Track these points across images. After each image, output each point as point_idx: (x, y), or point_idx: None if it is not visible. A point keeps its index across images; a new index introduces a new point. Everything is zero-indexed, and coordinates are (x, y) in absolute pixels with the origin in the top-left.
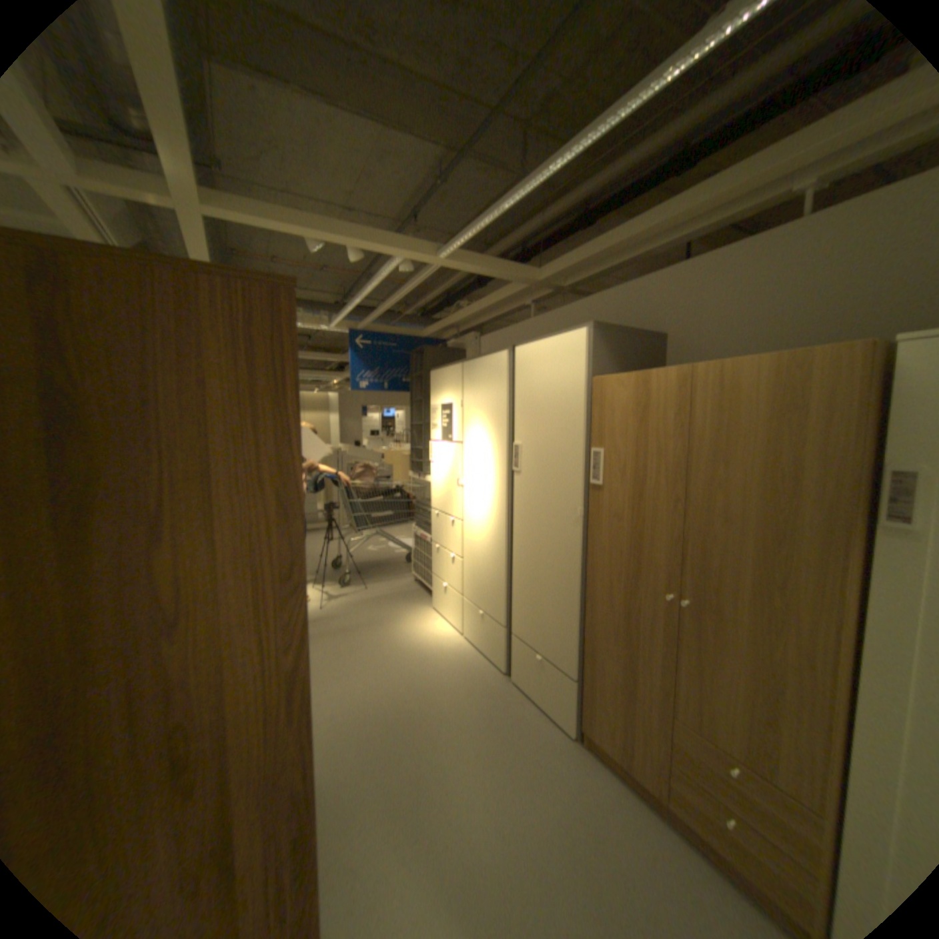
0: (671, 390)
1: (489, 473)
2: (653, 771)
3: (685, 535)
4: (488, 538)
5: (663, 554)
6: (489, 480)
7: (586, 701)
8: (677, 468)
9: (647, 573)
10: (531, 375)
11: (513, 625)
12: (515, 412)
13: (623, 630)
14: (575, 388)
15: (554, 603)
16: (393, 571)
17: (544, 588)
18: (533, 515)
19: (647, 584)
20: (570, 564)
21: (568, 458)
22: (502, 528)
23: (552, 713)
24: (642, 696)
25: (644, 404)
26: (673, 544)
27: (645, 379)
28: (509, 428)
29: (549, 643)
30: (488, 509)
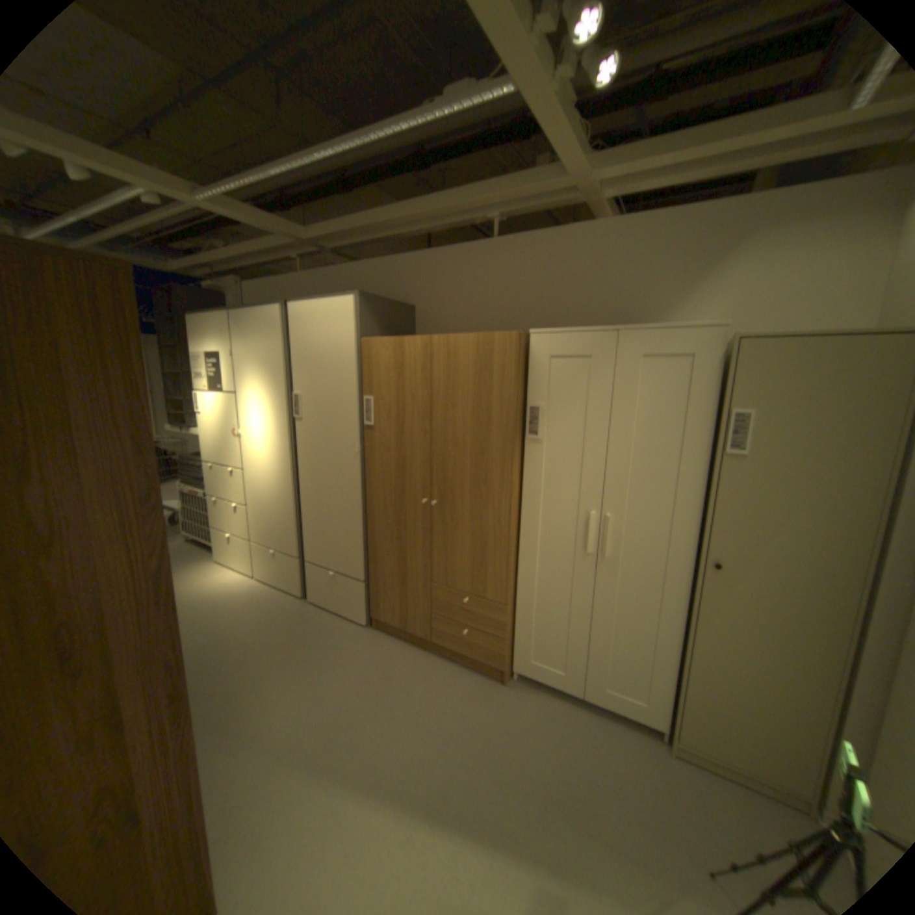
0: (418, 353)
1: (269, 421)
2: (419, 622)
3: (432, 456)
4: (273, 481)
5: (418, 472)
6: (269, 428)
7: (372, 594)
8: (424, 410)
9: (409, 487)
10: (306, 331)
11: (305, 553)
12: (291, 364)
13: (395, 532)
14: (346, 346)
15: (341, 525)
16: None
17: (331, 515)
18: (317, 456)
19: (409, 495)
20: (352, 491)
21: (344, 405)
22: (287, 471)
23: (345, 613)
24: (410, 574)
25: (400, 363)
26: (424, 464)
27: (400, 344)
28: (287, 379)
29: (339, 559)
30: (271, 455)
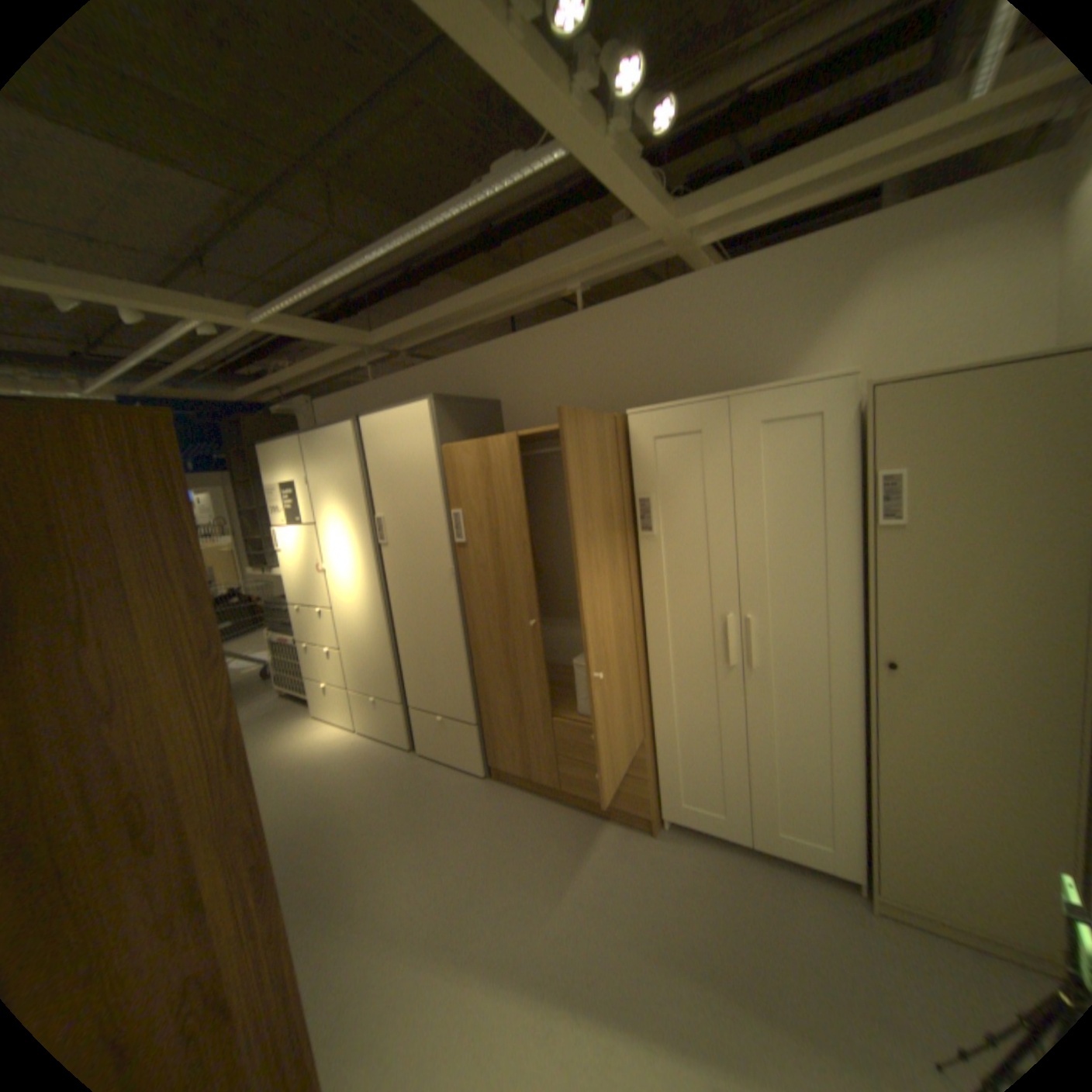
0: (504, 455)
1: (353, 552)
2: (545, 769)
3: (534, 570)
4: (365, 619)
5: (522, 590)
6: (354, 559)
7: (487, 739)
8: (519, 518)
9: (513, 609)
10: (381, 447)
11: (408, 698)
12: (370, 485)
13: (504, 663)
14: (426, 458)
15: (443, 662)
16: (246, 695)
17: (432, 652)
18: (408, 585)
19: (515, 619)
20: (451, 621)
21: (432, 524)
22: (378, 606)
23: (460, 765)
24: (527, 712)
25: (487, 468)
26: (527, 580)
27: (484, 447)
28: (367, 503)
29: (446, 701)
30: (360, 590)
